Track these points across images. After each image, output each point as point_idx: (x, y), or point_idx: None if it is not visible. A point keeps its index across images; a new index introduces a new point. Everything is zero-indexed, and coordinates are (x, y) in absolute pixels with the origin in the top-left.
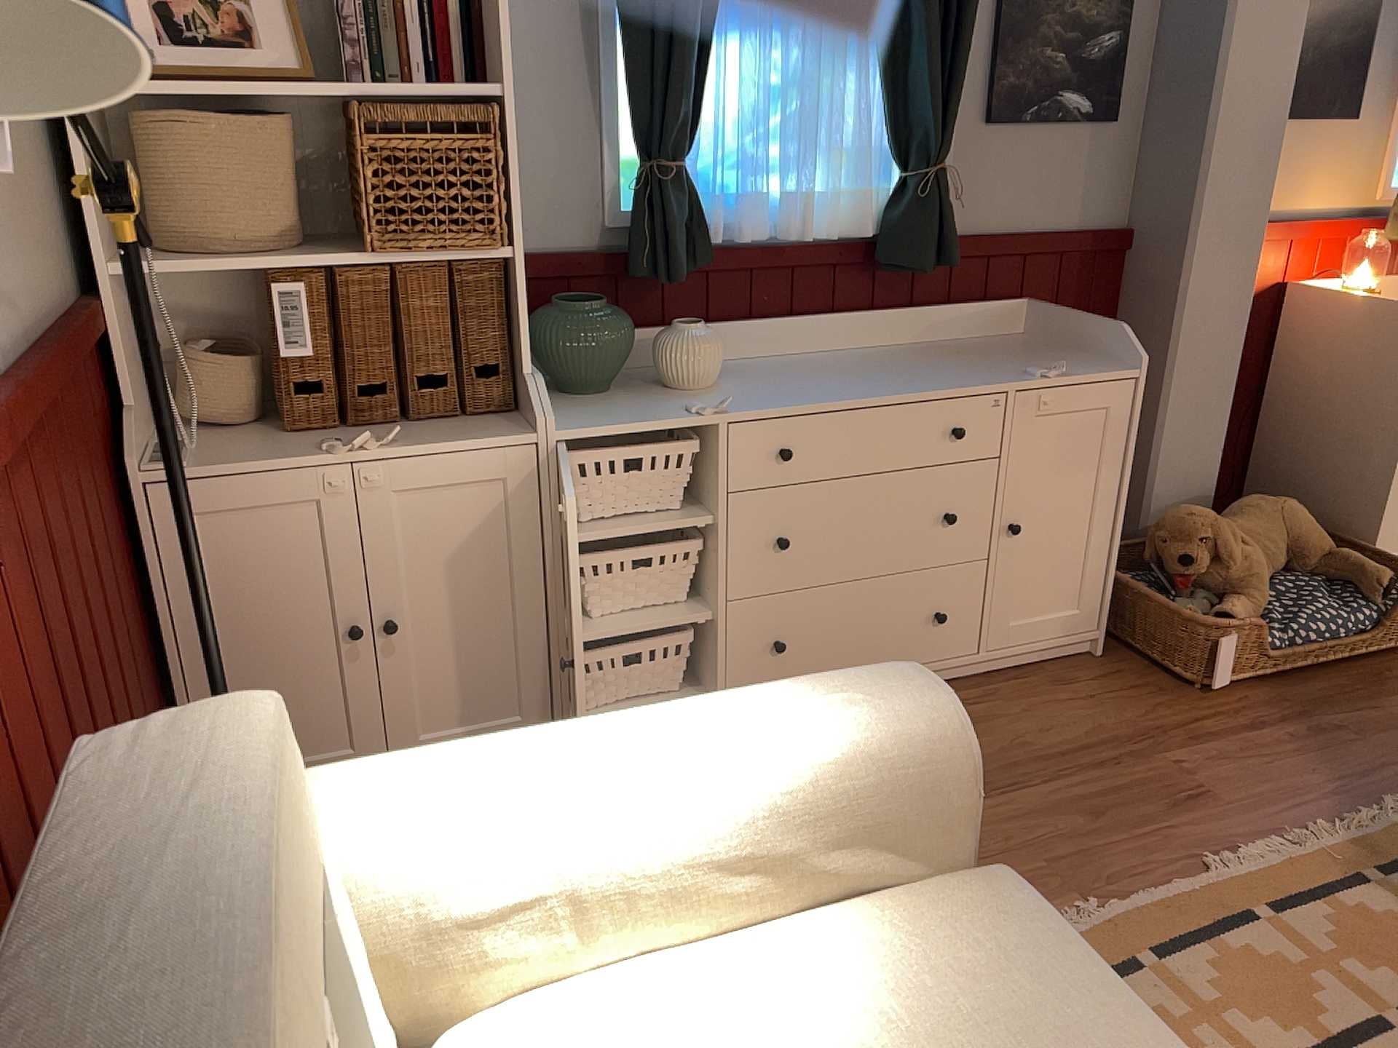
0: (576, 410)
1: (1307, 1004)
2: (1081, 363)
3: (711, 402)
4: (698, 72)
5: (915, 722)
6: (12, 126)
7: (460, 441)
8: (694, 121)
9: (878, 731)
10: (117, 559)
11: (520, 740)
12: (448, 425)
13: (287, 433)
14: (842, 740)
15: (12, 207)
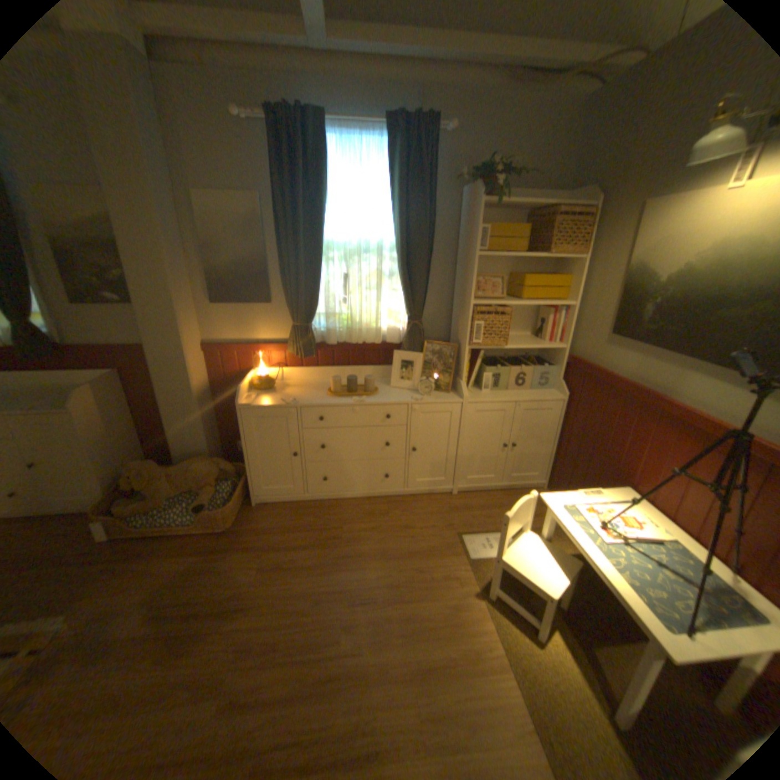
0: None
1: None
2: (63, 404)
3: None
4: None
5: None
6: None
7: None
8: None
9: None
10: None
11: None
12: None
13: None
14: None
15: None
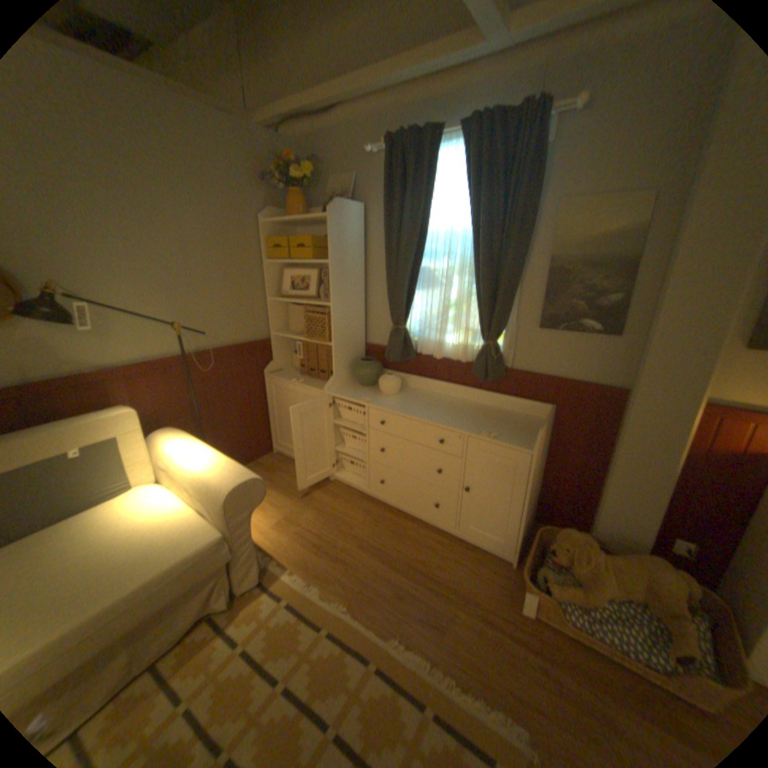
0: (349, 389)
1: (325, 695)
2: (520, 439)
3: (368, 399)
4: (408, 300)
5: (222, 487)
6: (242, 307)
7: (313, 387)
8: (406, 315)
9: (216, 483)
10: (251, 389)
11: (195, 445)
12: (322, 383)
13: (300, 374)
14: (210, 479)
15: (232, 322)
